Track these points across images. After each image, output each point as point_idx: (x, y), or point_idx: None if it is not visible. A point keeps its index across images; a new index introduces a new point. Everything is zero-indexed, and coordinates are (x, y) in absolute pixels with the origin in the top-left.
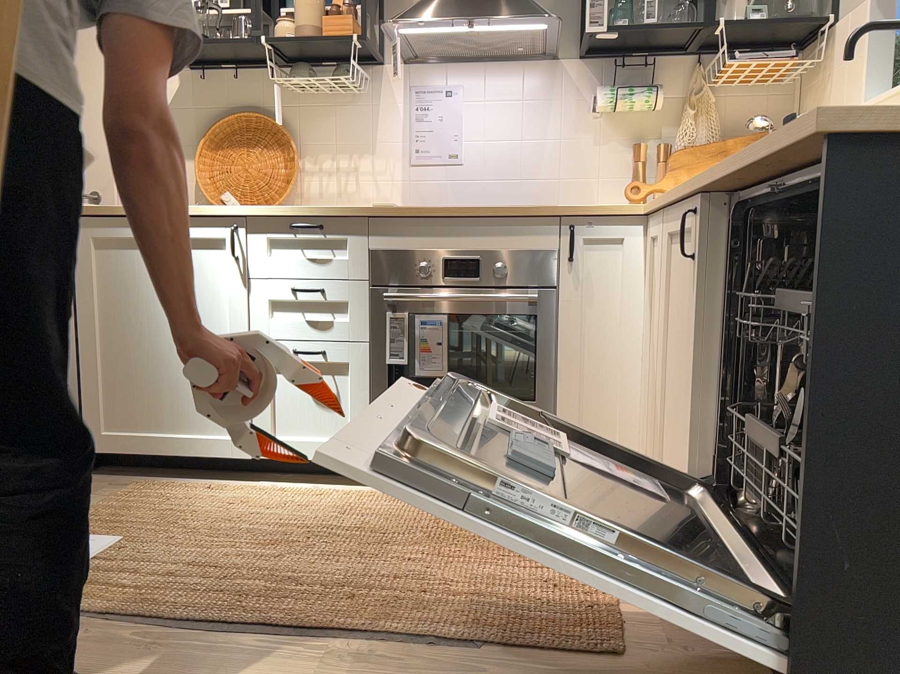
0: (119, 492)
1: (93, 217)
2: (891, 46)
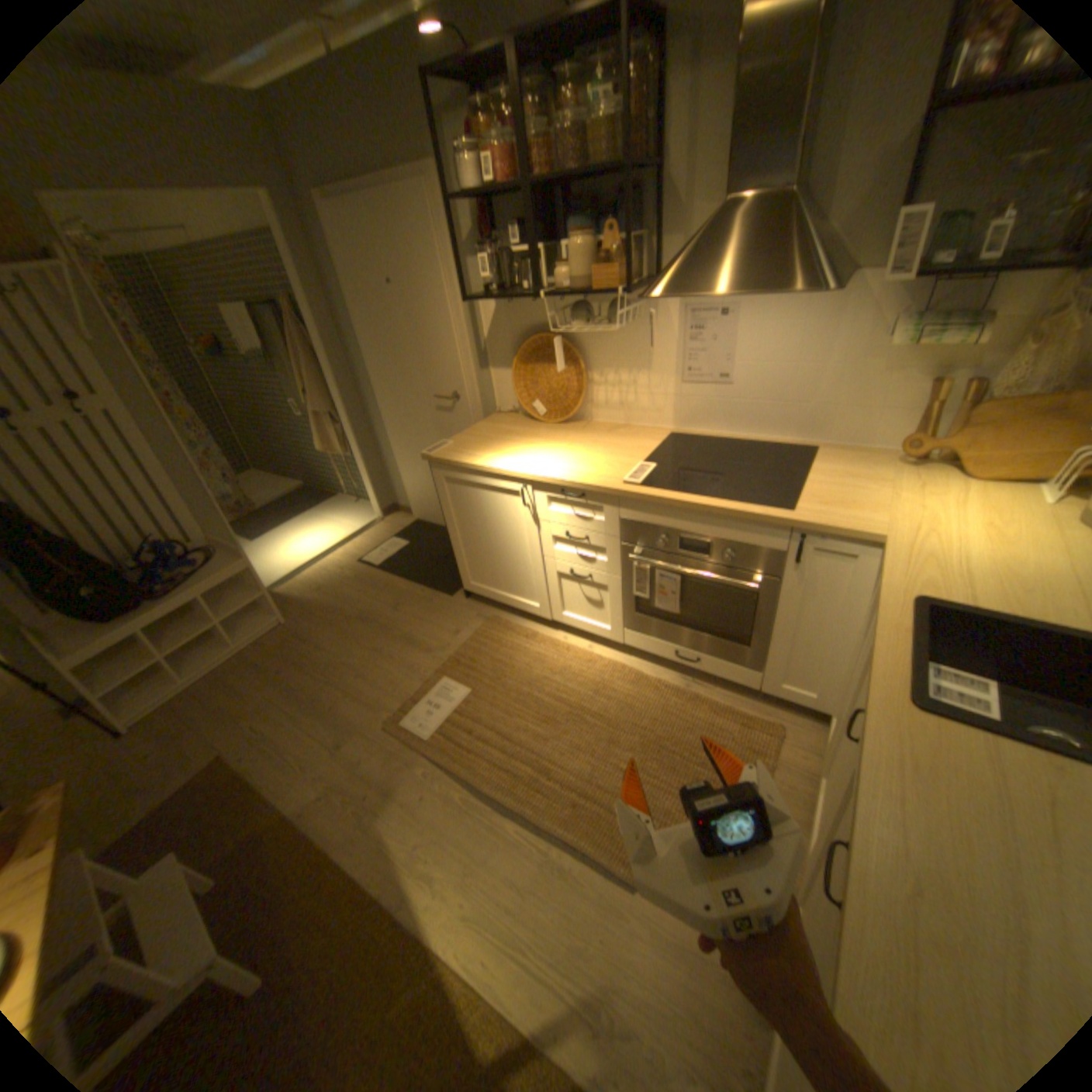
0: (480, 625)
1: (440, 463)
2: None
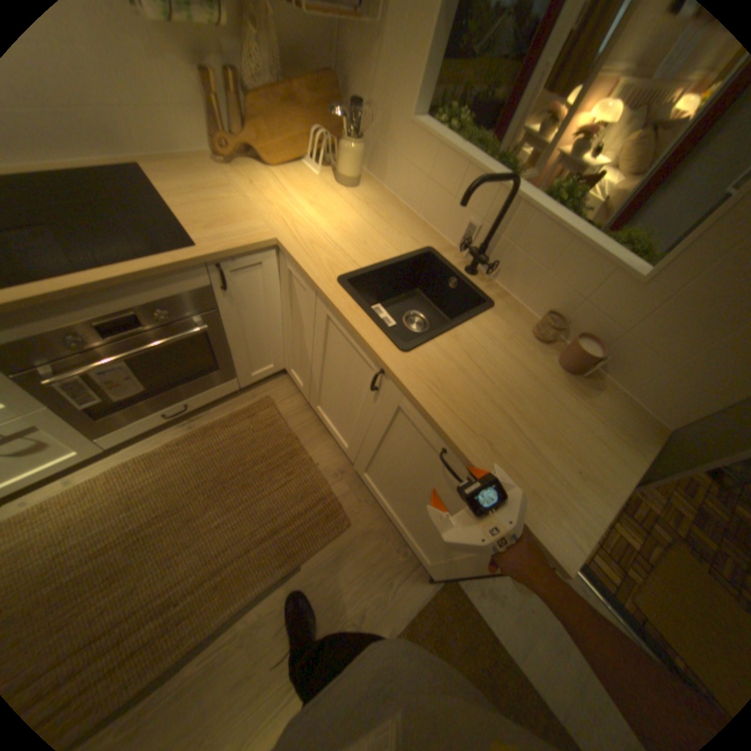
0: None
1: None
2: (443, 60)
